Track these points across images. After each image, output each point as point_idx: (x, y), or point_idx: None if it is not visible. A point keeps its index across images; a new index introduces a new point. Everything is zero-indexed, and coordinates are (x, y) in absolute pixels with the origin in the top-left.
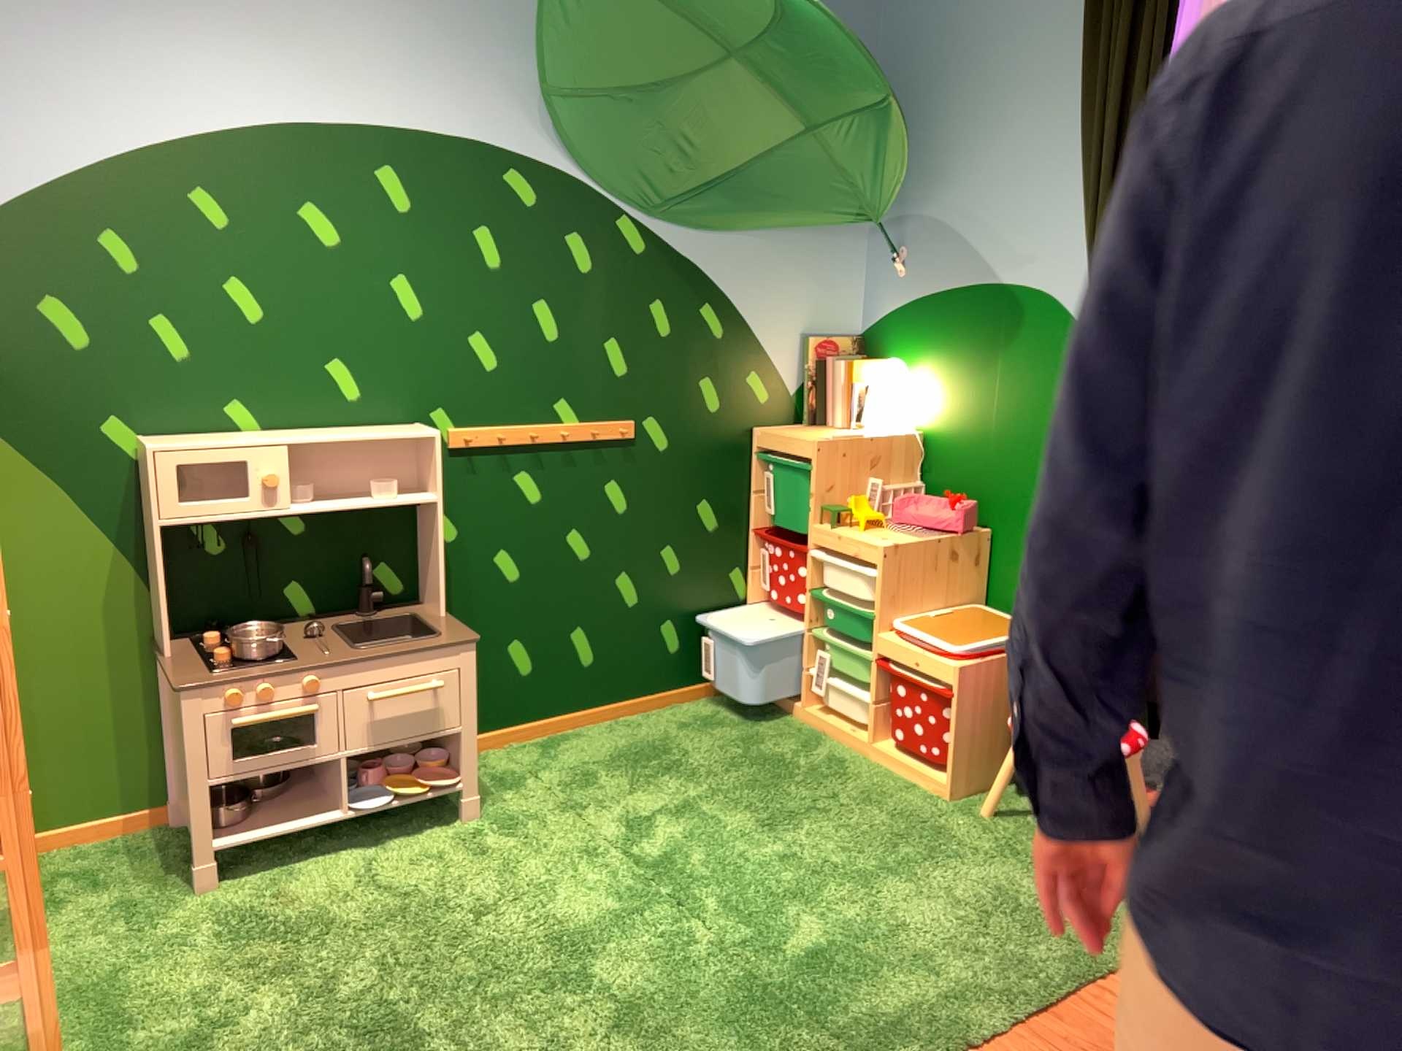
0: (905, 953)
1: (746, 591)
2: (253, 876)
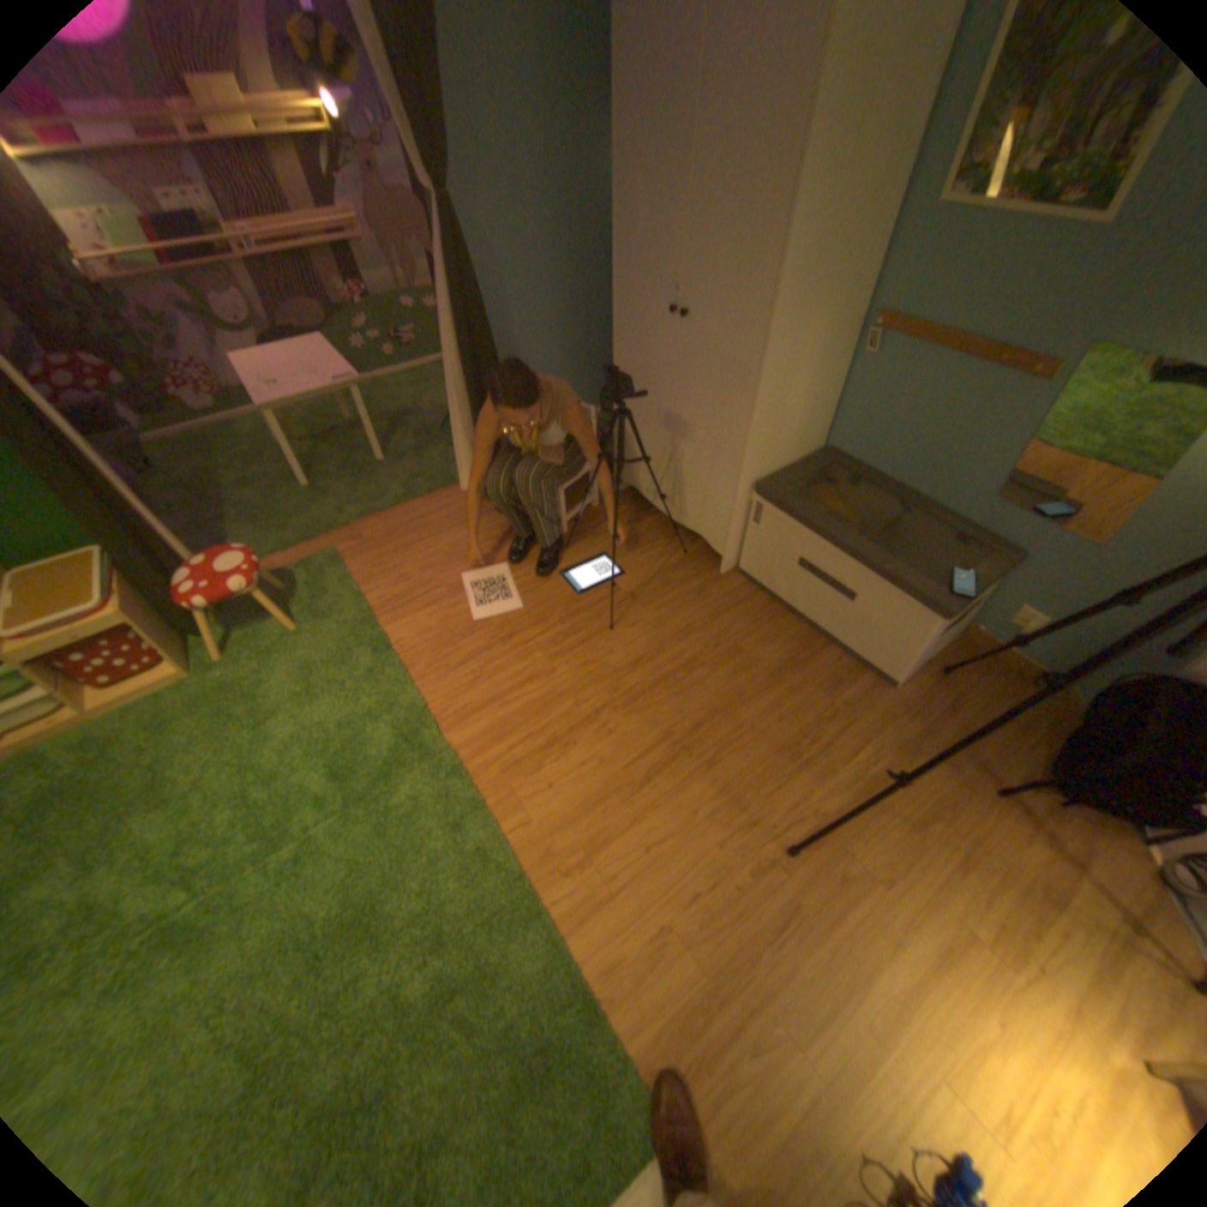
0: (342, 727)
1: None
2: None
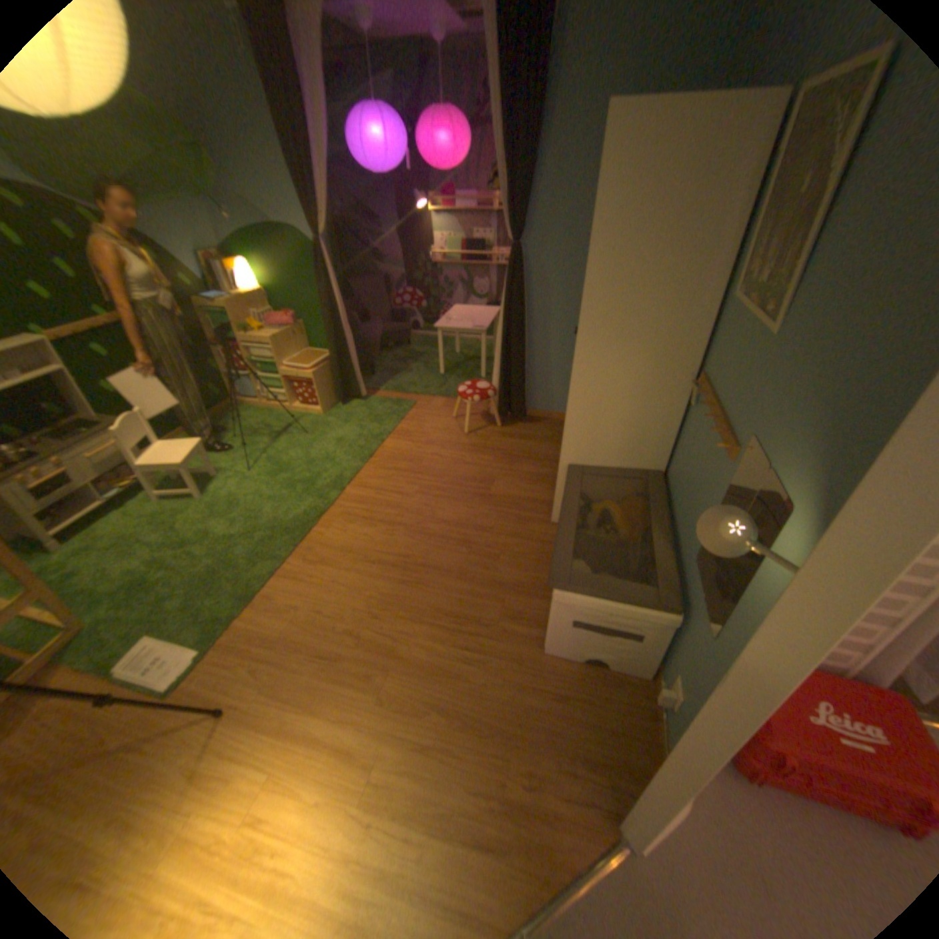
0: (330, 461)
1: (218, 368)
2: (76, 539)
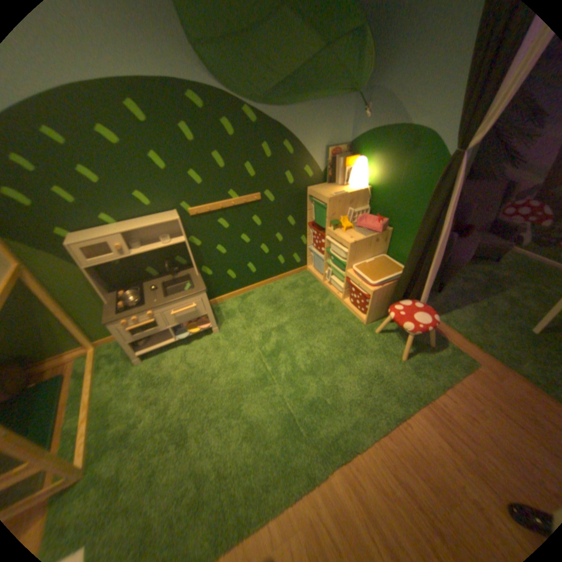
0: (341, 403)
1: (306, 242)
2: (152, 357)
